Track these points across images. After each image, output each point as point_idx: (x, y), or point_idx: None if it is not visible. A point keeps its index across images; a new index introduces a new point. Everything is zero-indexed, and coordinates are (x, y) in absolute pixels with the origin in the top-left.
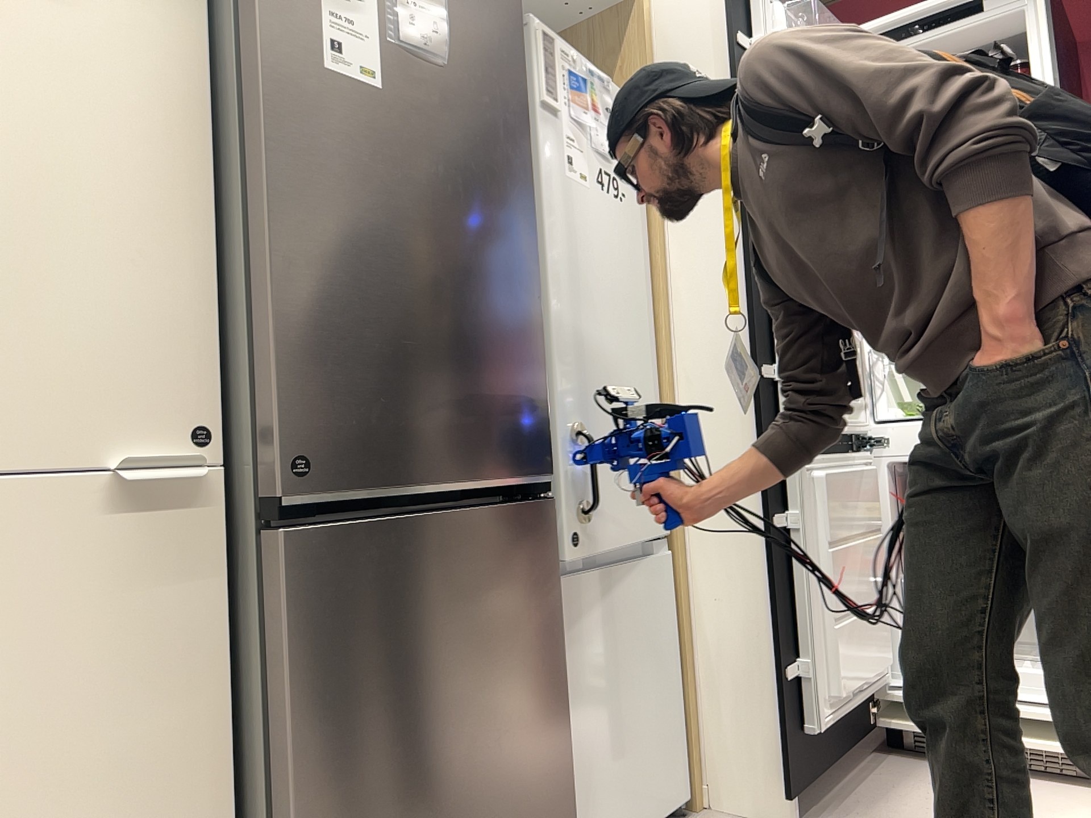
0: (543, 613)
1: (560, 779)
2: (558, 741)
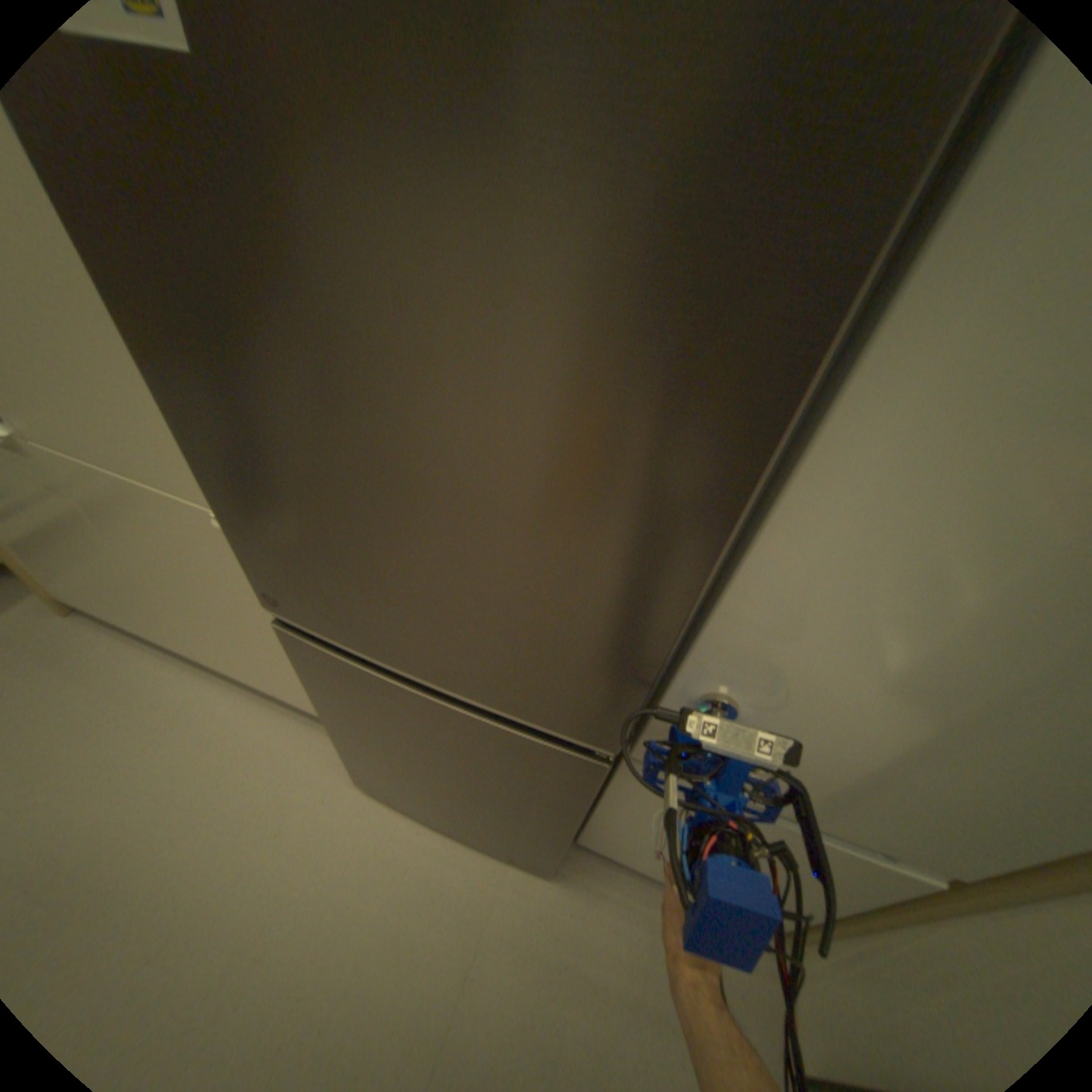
0: (551, 795)
1: (551, 843)
2: (551, 836)
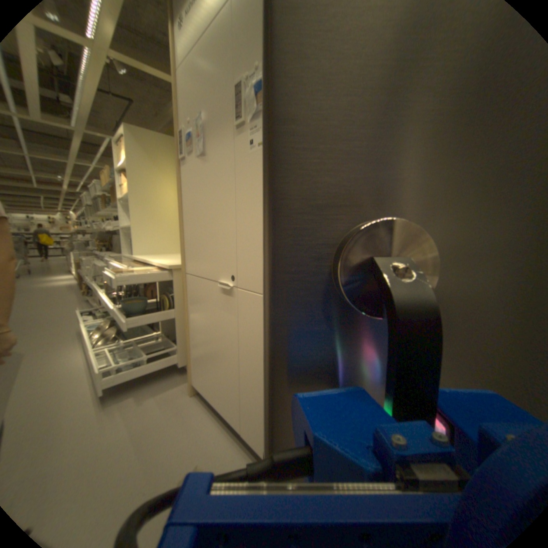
0: None
1: None
2: None
